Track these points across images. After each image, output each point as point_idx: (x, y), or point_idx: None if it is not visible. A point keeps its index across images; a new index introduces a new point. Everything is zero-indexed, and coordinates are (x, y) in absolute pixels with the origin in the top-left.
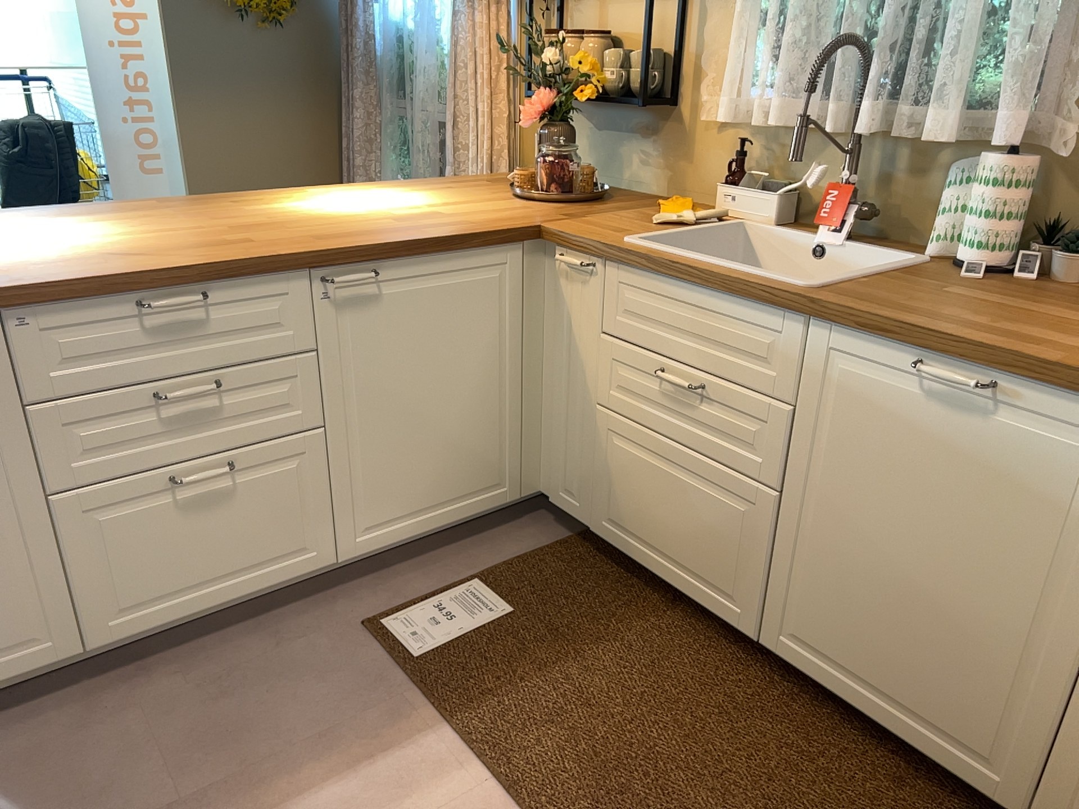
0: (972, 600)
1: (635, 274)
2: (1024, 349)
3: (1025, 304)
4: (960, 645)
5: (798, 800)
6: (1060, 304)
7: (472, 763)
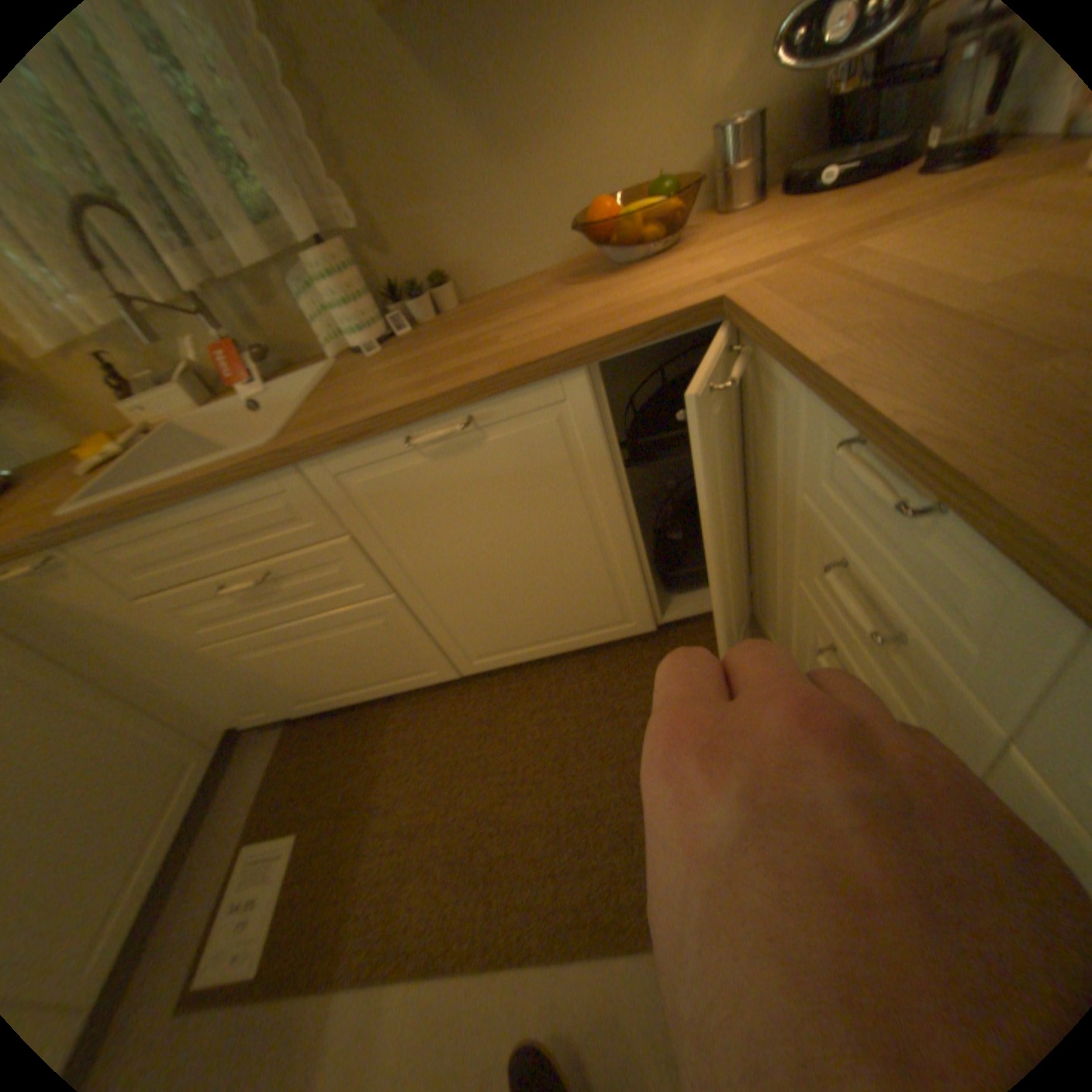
0: (559, 554)
1: (111, 537)
2: (467, 379)
3: (429, 349)
4: (570, 582)
5: (568, 738)
6: (446, 335)
7: (386, 989)
